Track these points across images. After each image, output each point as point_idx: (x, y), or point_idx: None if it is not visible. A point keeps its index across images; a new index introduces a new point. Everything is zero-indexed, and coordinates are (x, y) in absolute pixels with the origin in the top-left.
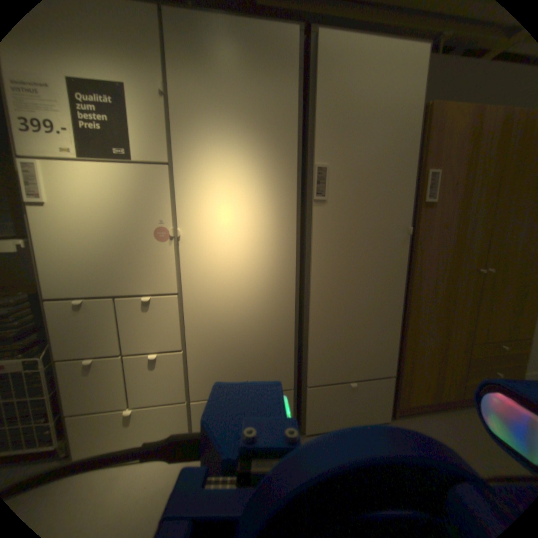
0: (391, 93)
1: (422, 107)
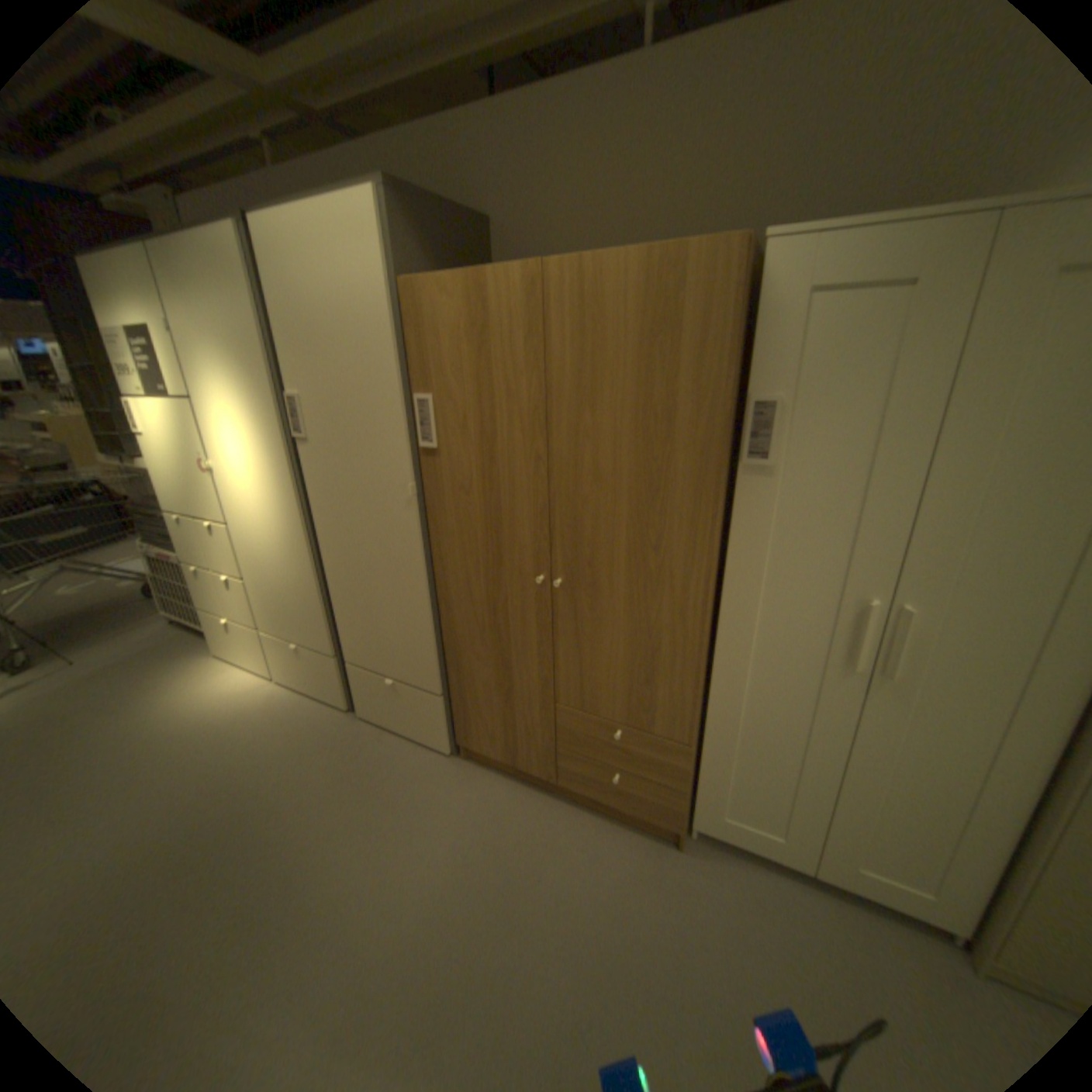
0: (341, 279)
1: (386, 292)
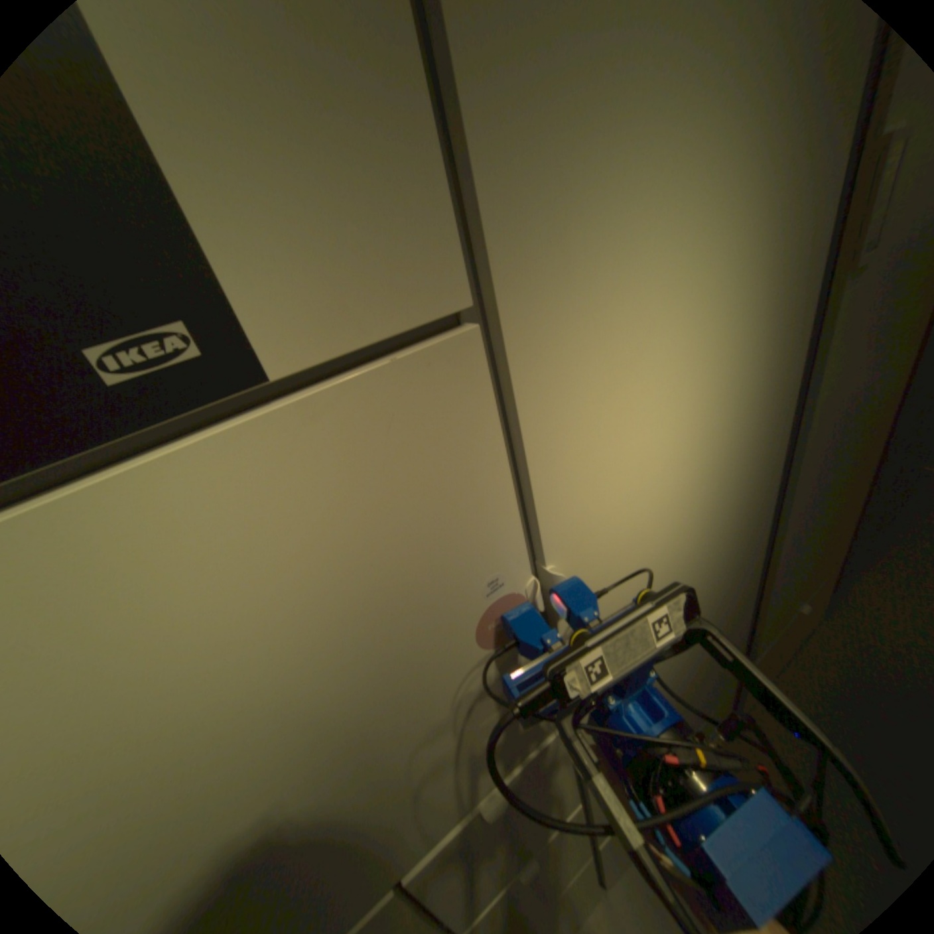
0: None
1: None
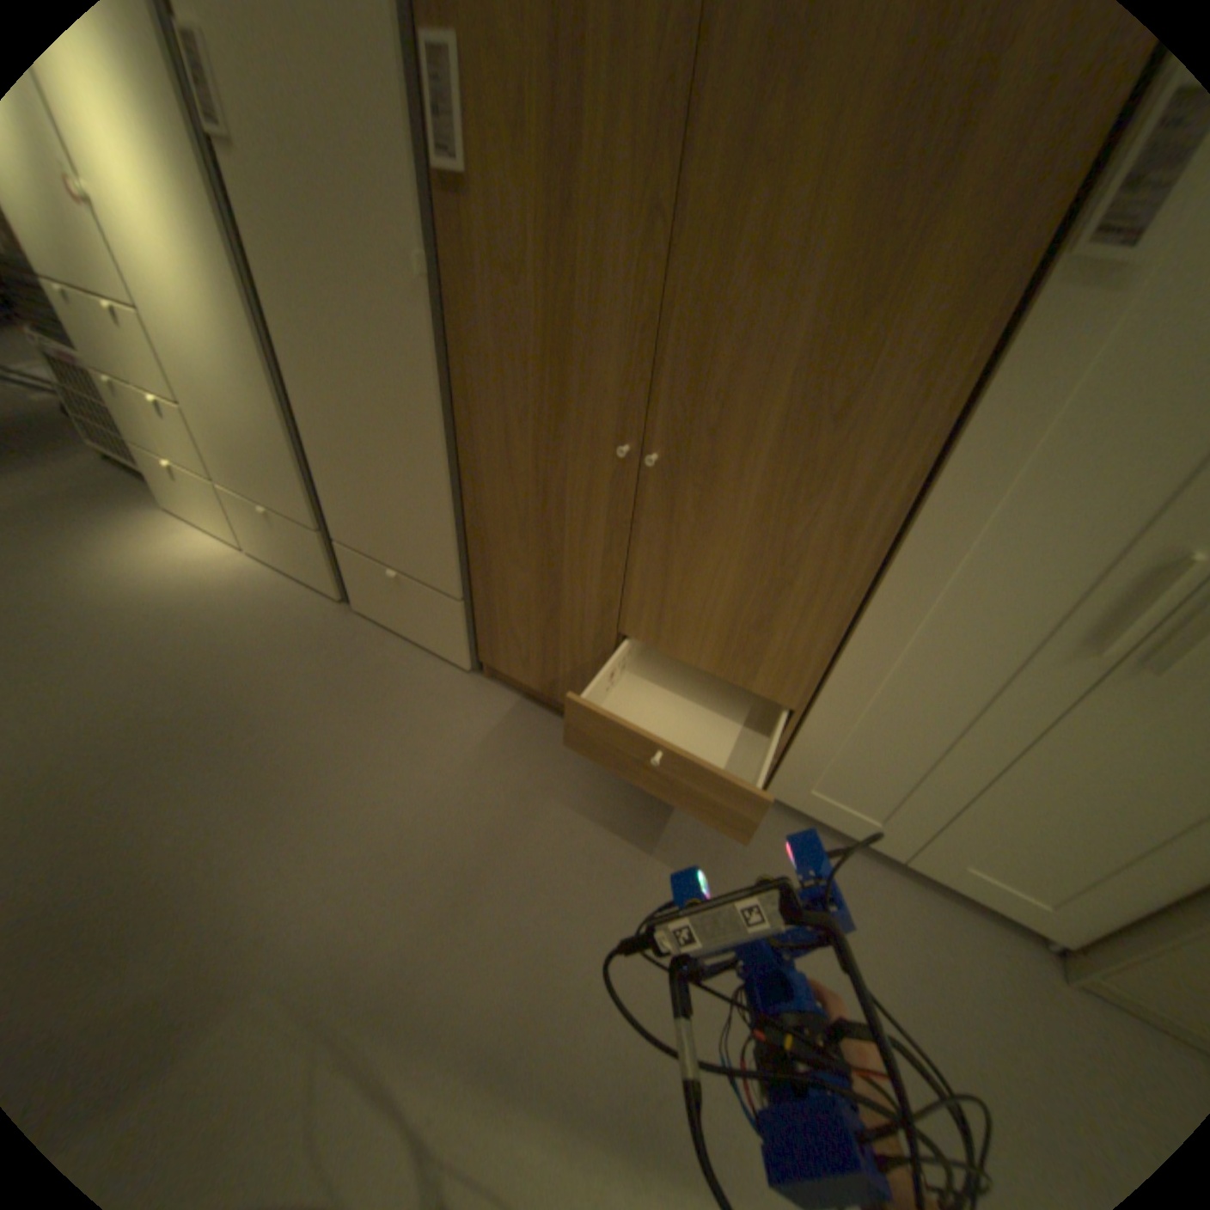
0: None
1: None
